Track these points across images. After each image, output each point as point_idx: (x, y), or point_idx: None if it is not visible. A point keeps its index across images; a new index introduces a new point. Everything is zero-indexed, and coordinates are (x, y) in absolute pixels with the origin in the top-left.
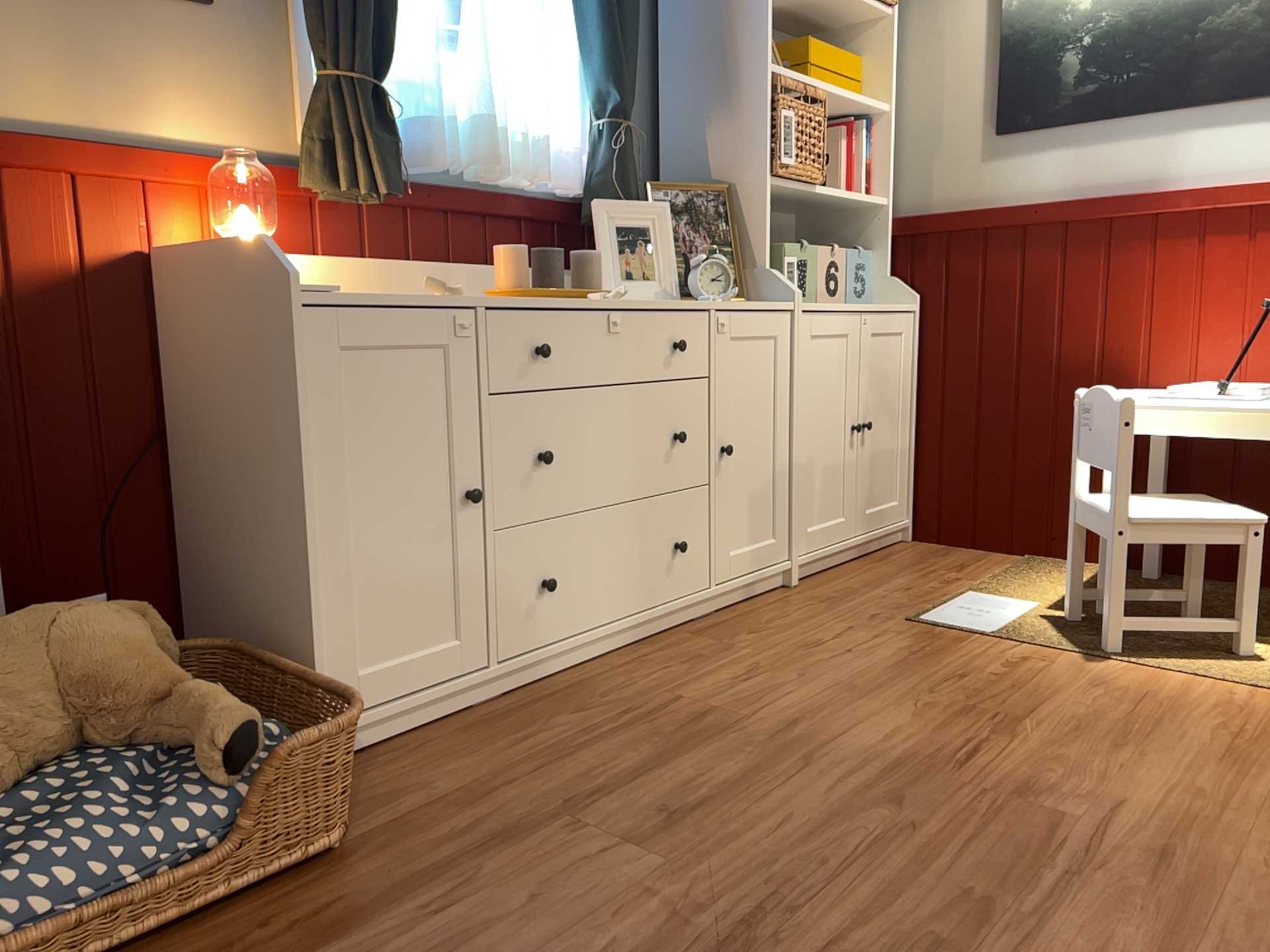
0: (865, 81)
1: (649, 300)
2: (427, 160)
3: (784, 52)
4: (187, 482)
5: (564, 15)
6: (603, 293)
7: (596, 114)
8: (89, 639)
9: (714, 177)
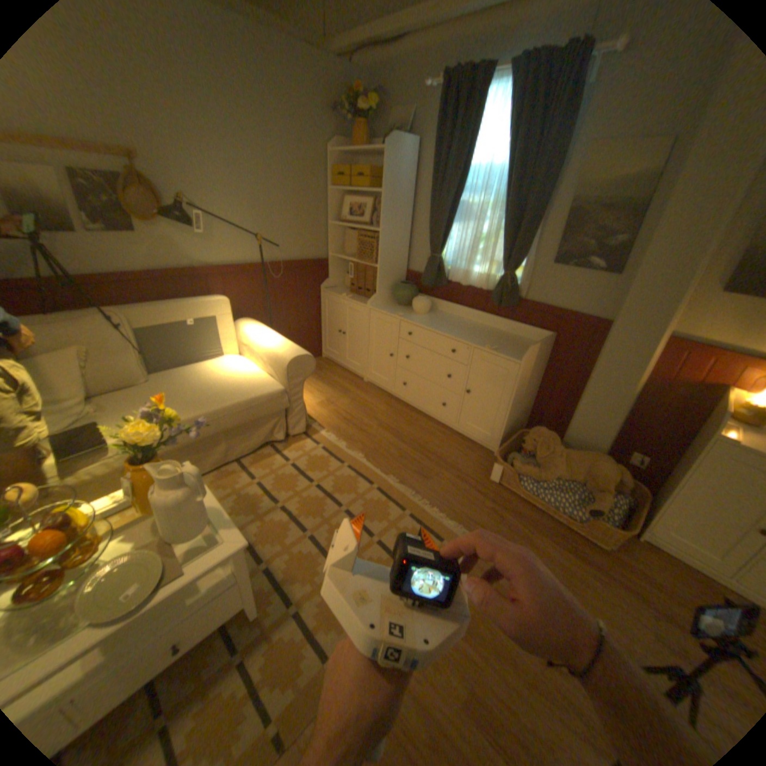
0: None
1: None
2: None
3: None
4: (689, 452)
5: None
6: None
7: None
8: (602, 470)
9: None
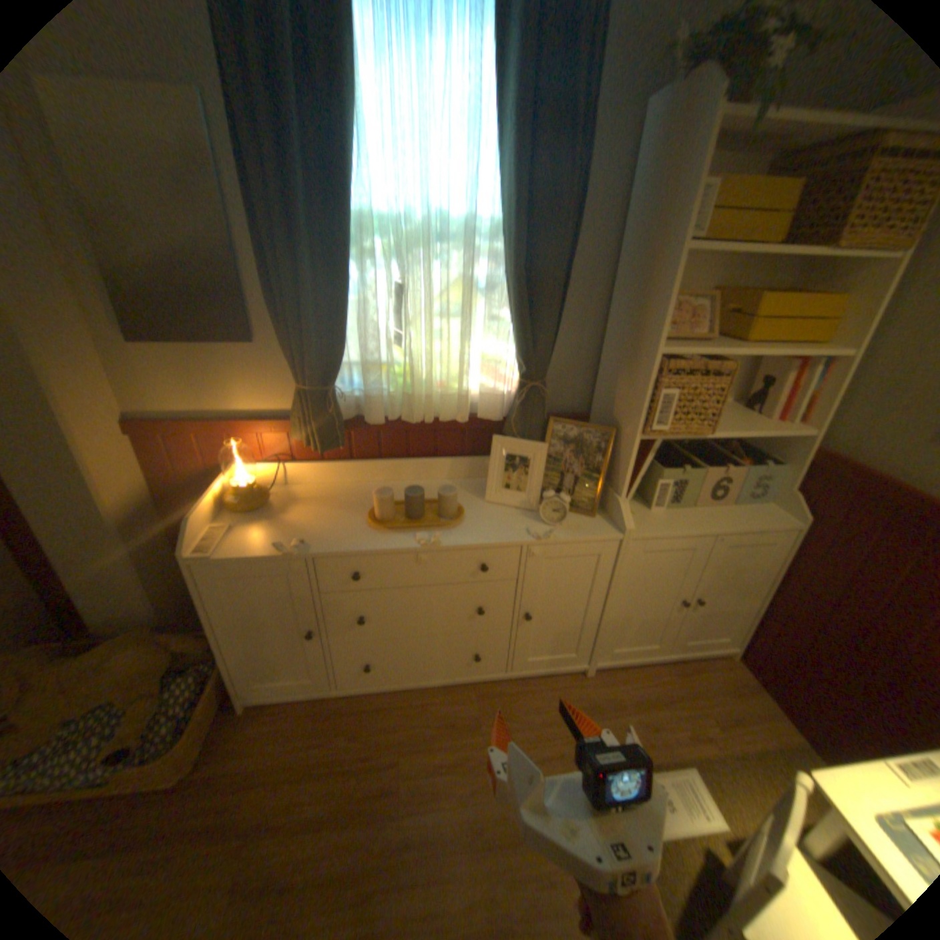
0: (845, 317)
1: (468, 537)
2: (370, 419)
3: (742, 298)
4: None
5: (501, 302)
6: (421, 539)
7: (518, 371)
8: (121, 668)
9: (614, 415)
